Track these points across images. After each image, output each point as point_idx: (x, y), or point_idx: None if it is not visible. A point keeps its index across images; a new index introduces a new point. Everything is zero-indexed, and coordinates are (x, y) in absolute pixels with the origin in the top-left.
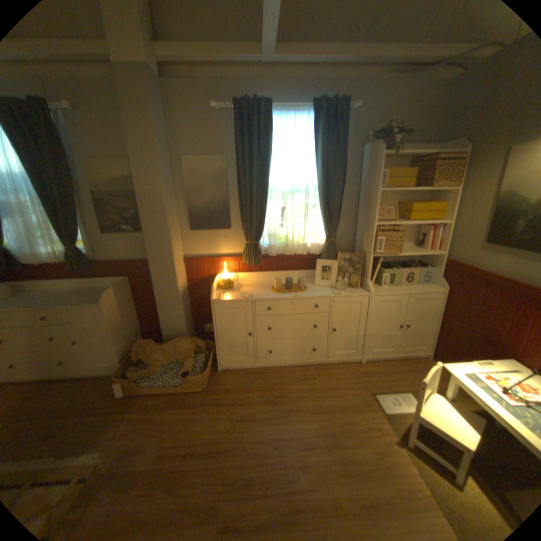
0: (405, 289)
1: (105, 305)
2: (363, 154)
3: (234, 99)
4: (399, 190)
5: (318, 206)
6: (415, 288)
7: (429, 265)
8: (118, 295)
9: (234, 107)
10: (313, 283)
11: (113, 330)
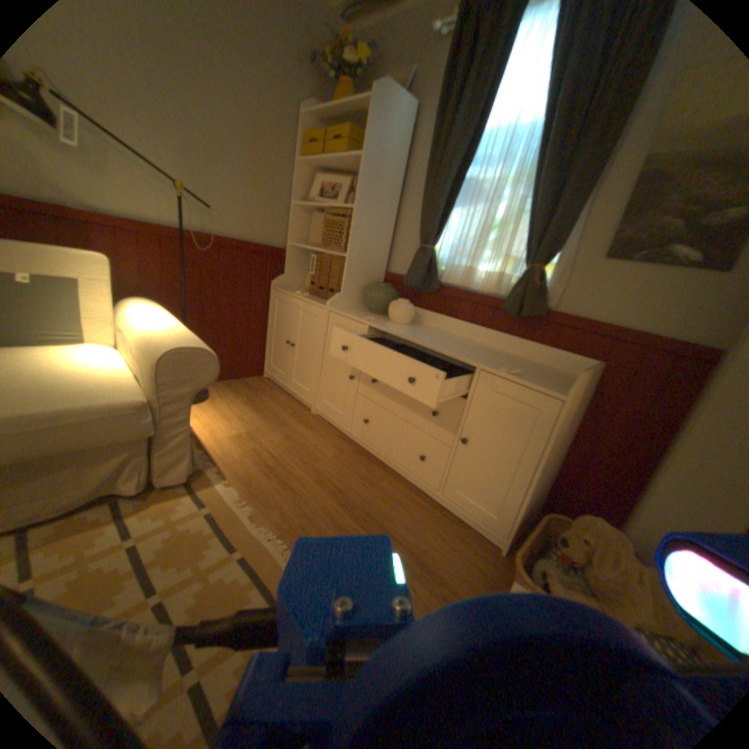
0: None
1: (575, 402)
2: None
3: None
4: None
5: None
6: None
7: None
8: (586, 393)
9: None
10: None
11: (550, 460)
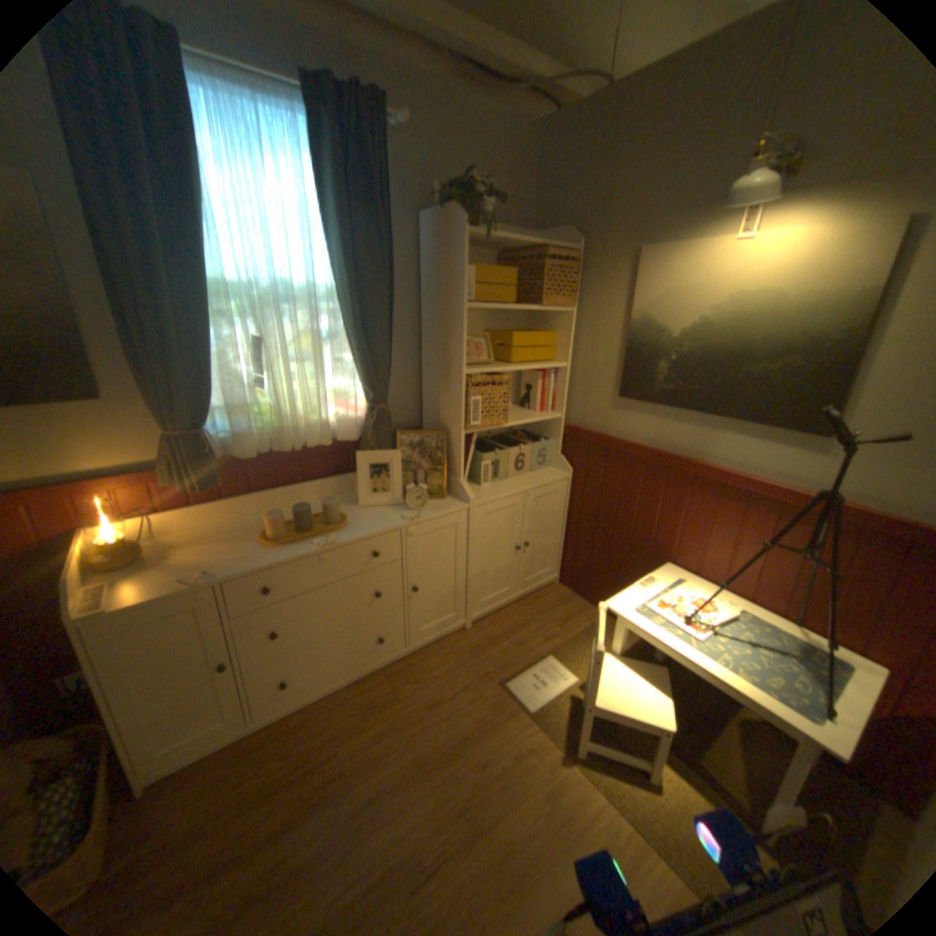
0: (516, 484)
1: None
2: (419, 231)
3: None
4: (485, 309)
5: (342, 336)
6: (529, 479)
7: (538, 437)
8: None
9: None
10: (355, 501)
11: None
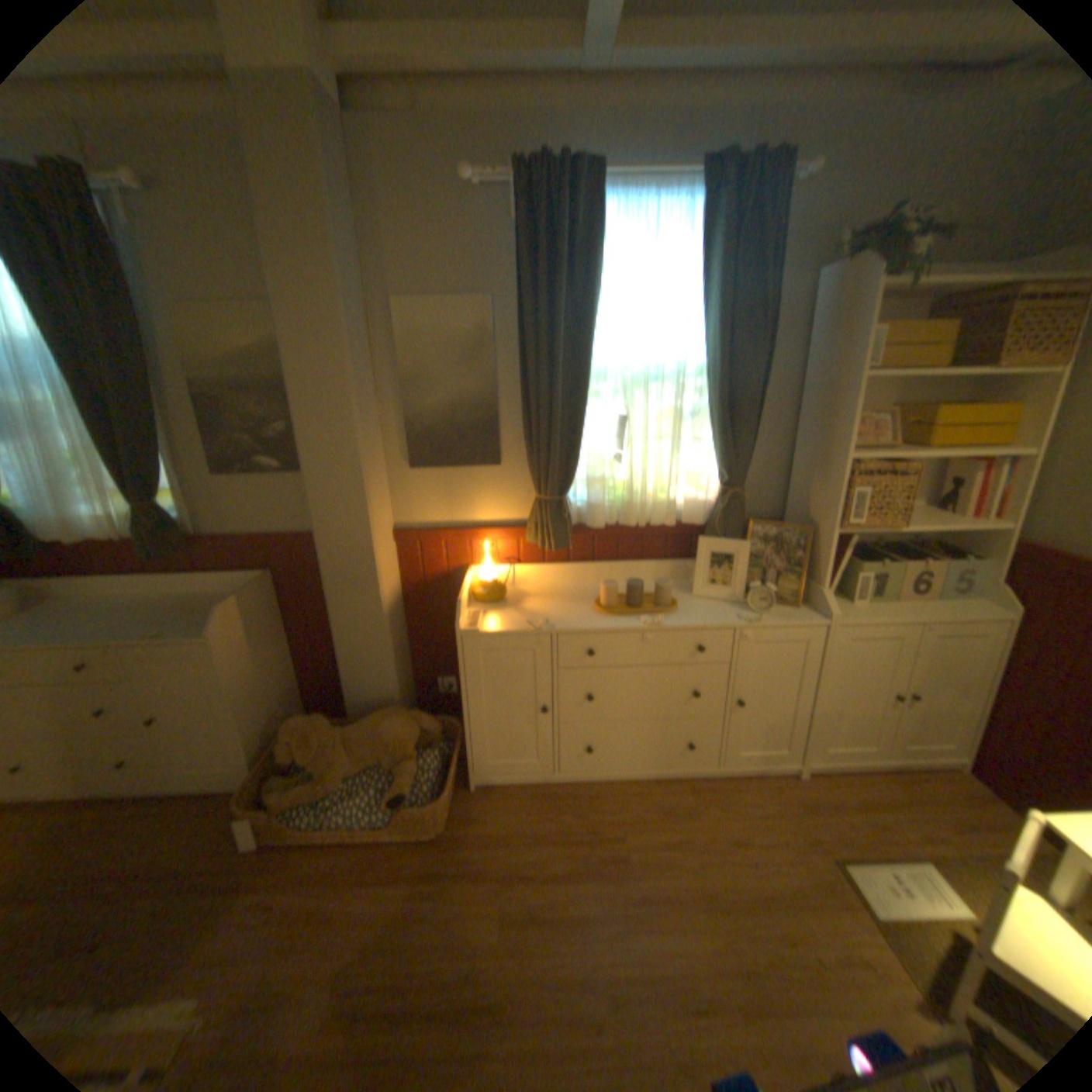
0: (913, 611)
1: (219, 639)
2: (817, 289)
3: (518, 159)
4: (900, 376)
5: (705, 414)
6: (937, 609)
7: (967, 554)
8: (249, 615)
9: (517, 180)
10: (689, 590)
11: (236, 695)
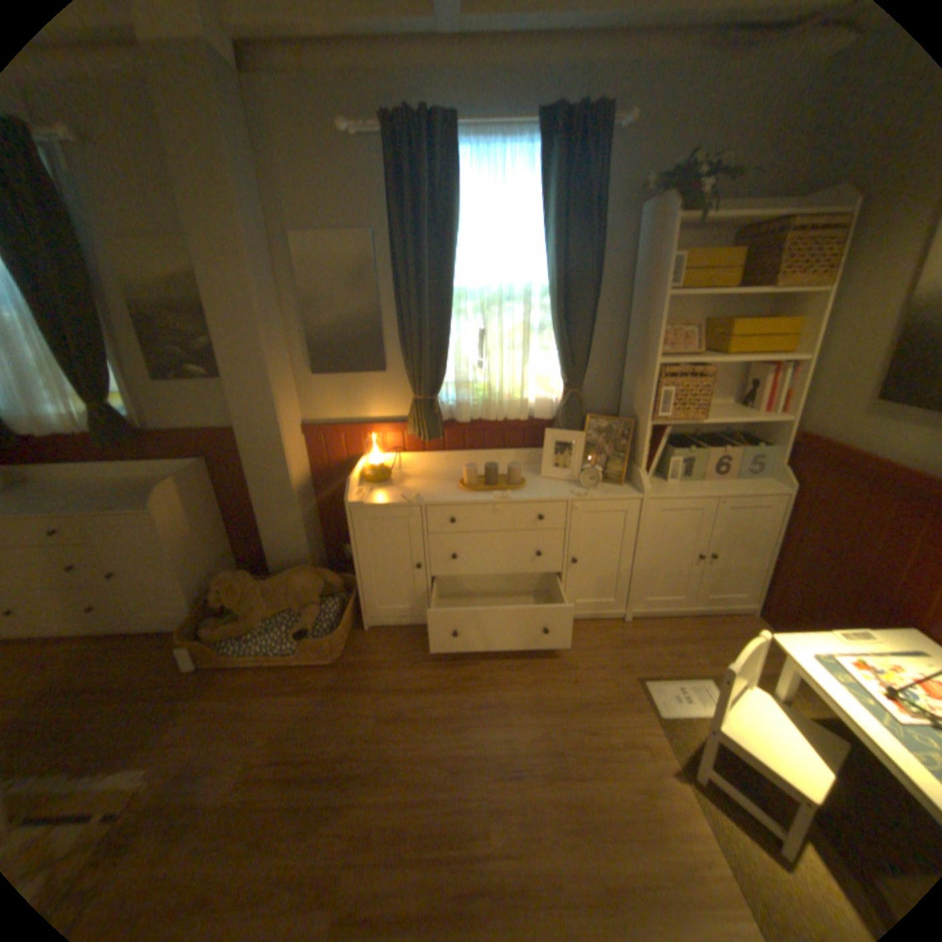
0: (713, 487)
1: (160, 509)
2: (642, 221)
3: (383, 111)
4: (709, 295)
5: (549, 327)
6: (733, 486)
7: (763, 442)
8: (186, 491)
9: (386, 129)
10: (540, 472)
11: (176, 554)
